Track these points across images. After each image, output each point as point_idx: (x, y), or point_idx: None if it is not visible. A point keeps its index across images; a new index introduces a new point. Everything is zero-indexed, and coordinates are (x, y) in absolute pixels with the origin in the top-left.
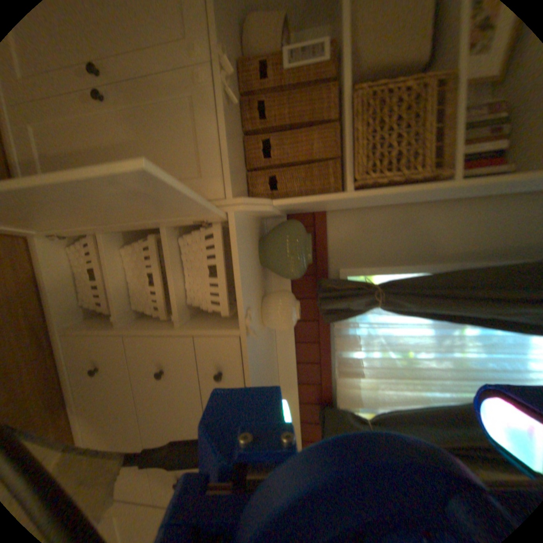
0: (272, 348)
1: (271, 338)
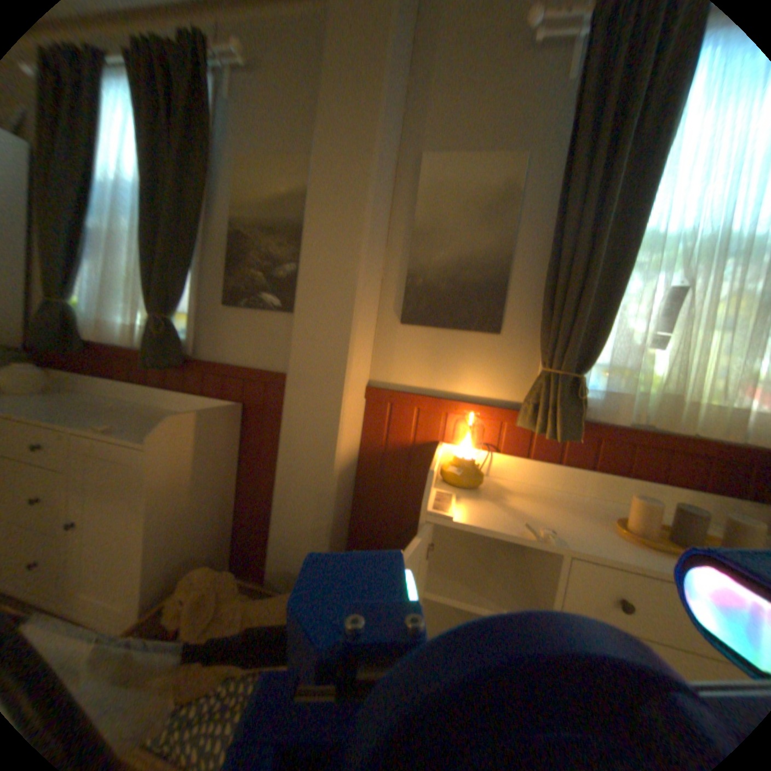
0: (84, 398)
1: (76, 397)
